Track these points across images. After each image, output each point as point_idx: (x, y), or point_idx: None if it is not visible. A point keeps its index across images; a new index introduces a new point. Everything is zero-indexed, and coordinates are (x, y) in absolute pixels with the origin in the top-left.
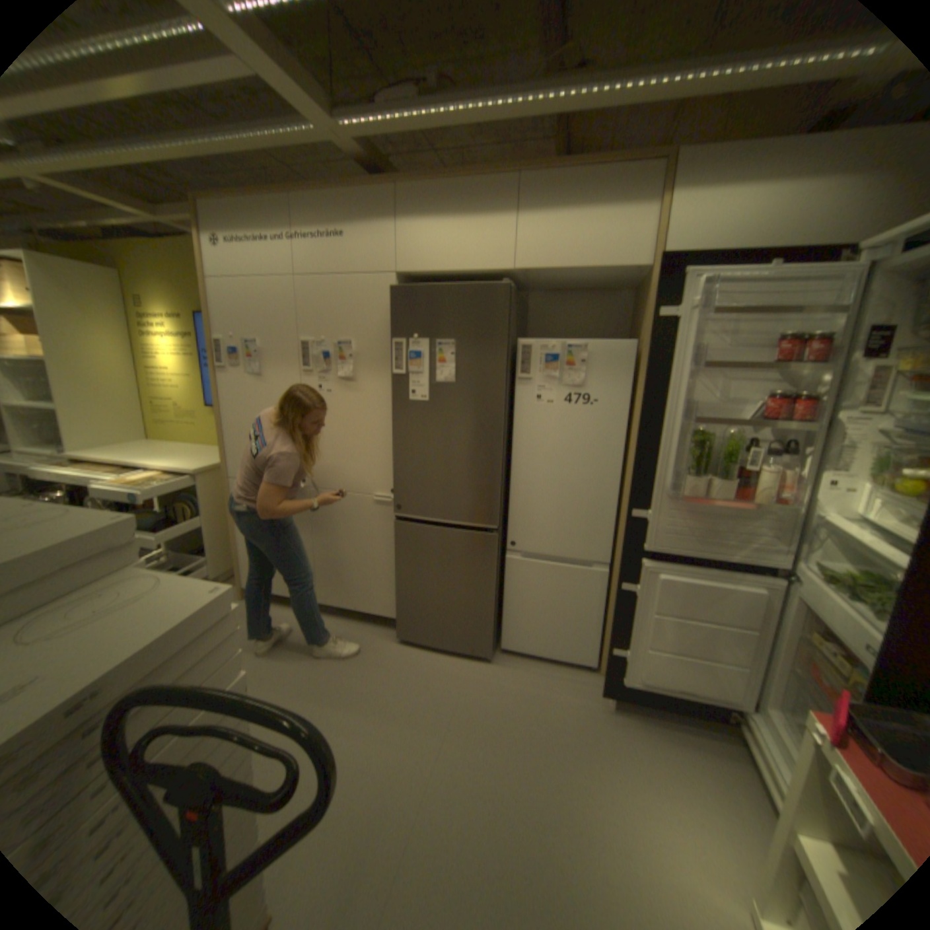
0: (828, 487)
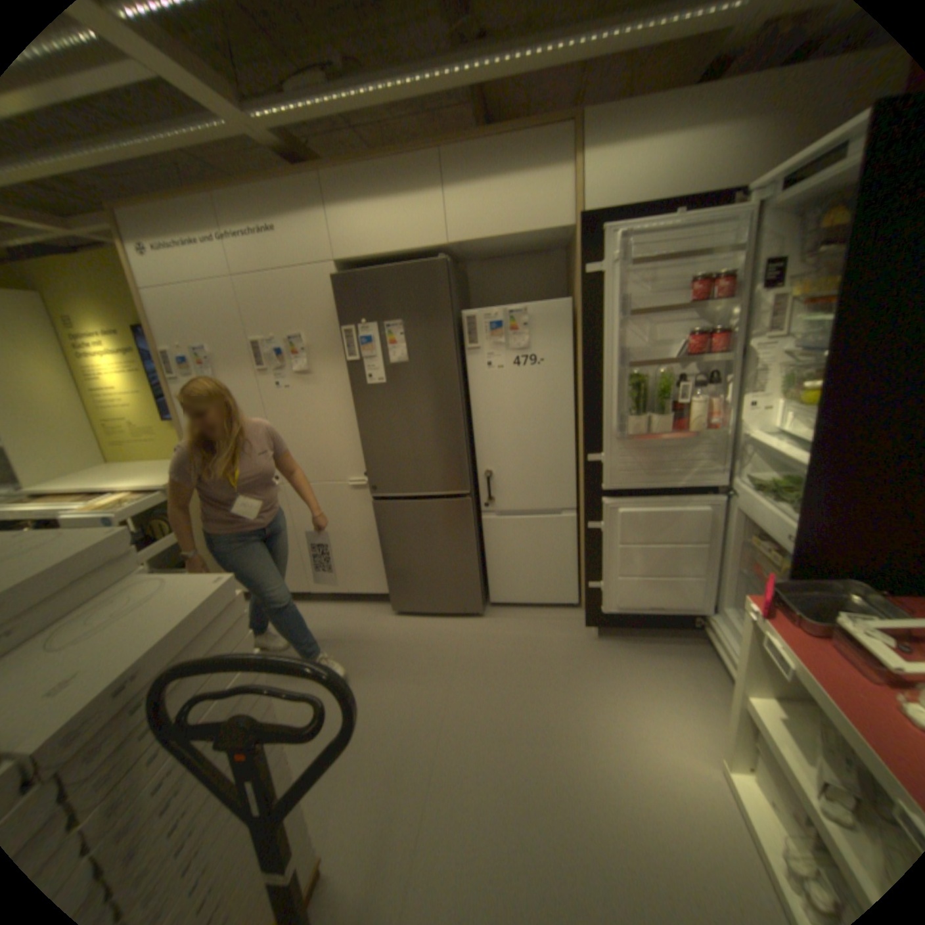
0: (749, 409)
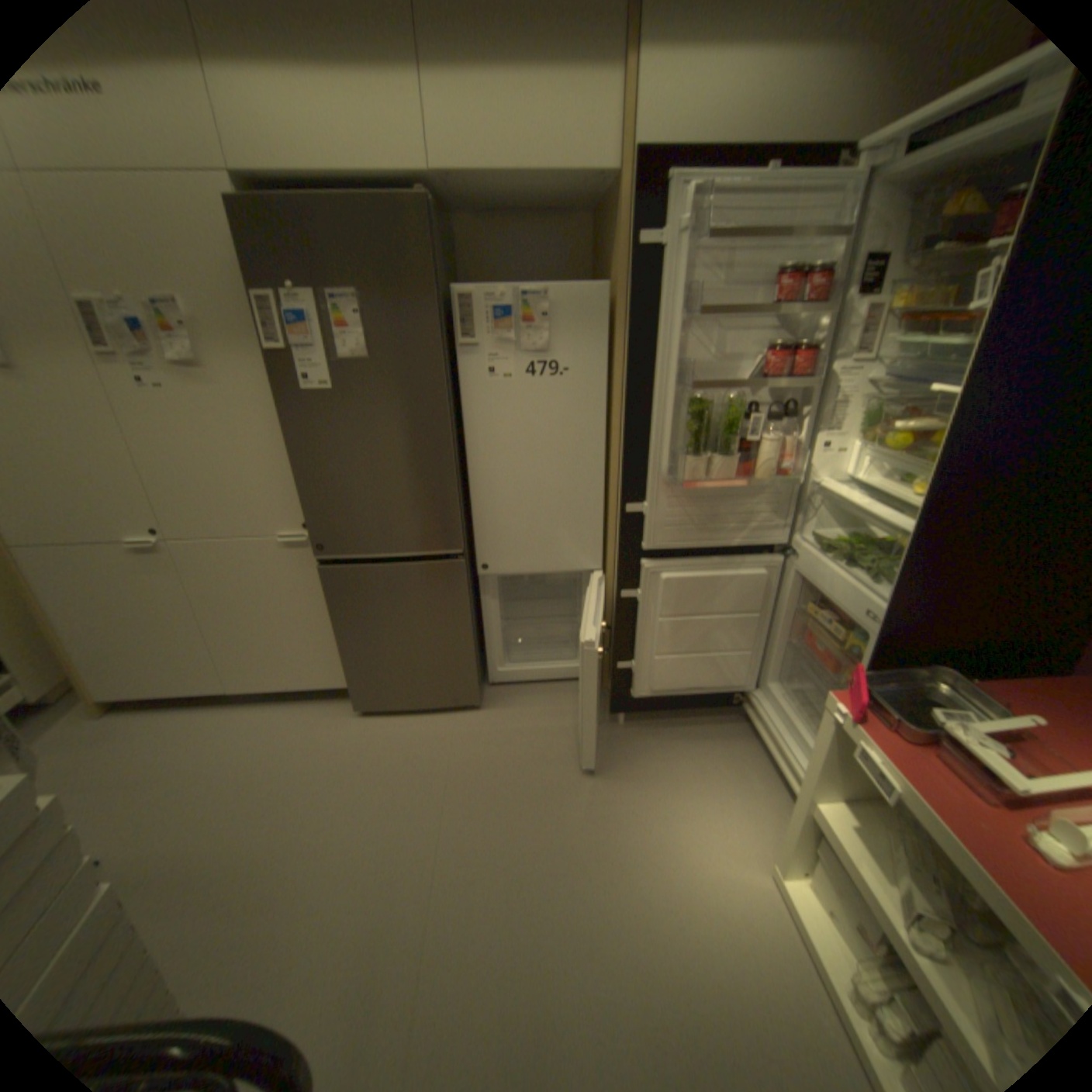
0: (821, 450)
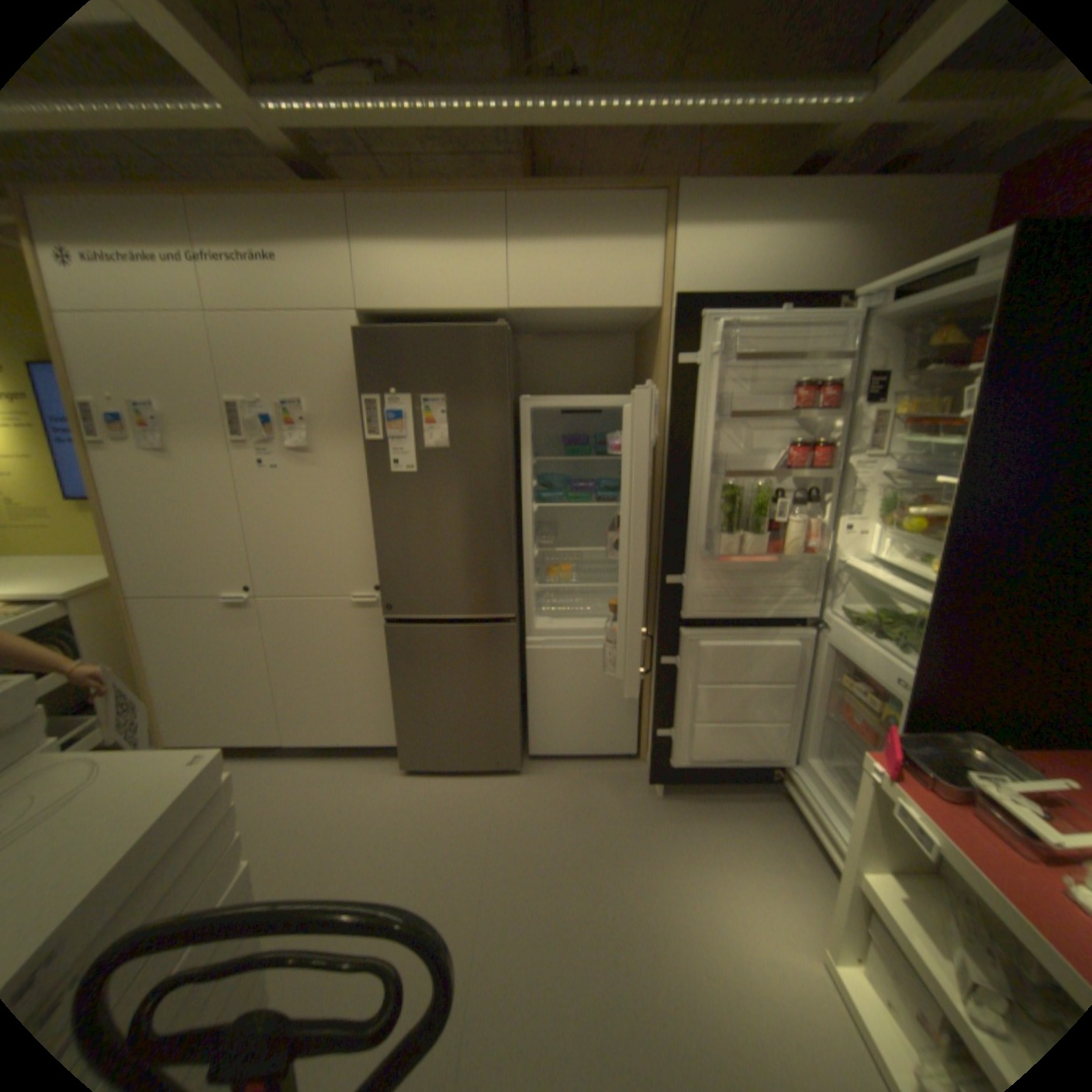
0: (844, 532)
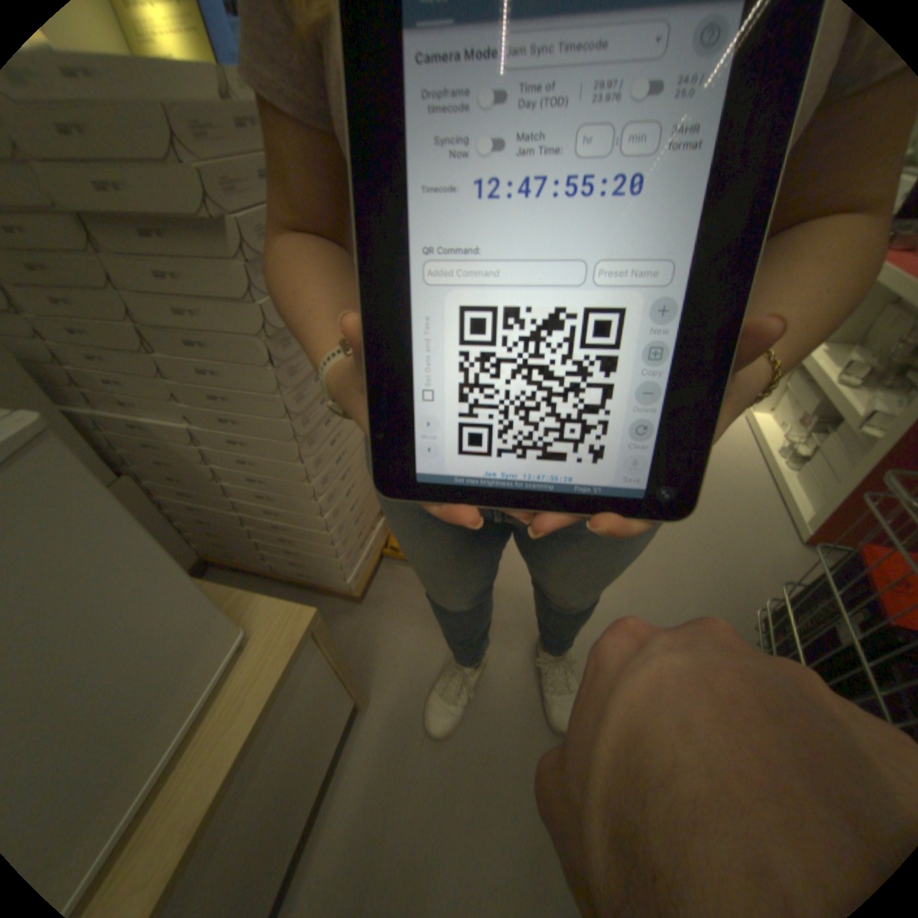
0: None
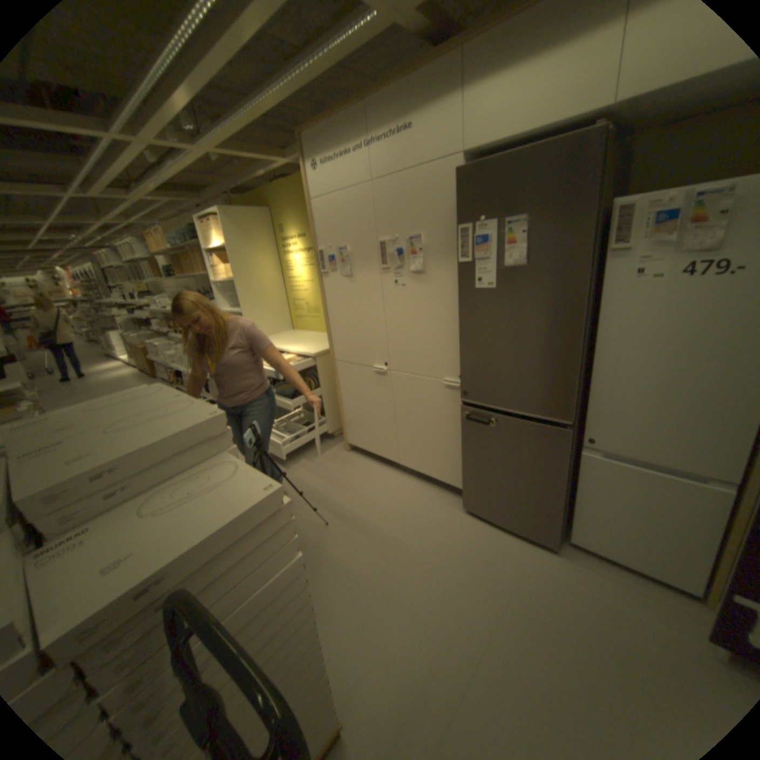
0: None
